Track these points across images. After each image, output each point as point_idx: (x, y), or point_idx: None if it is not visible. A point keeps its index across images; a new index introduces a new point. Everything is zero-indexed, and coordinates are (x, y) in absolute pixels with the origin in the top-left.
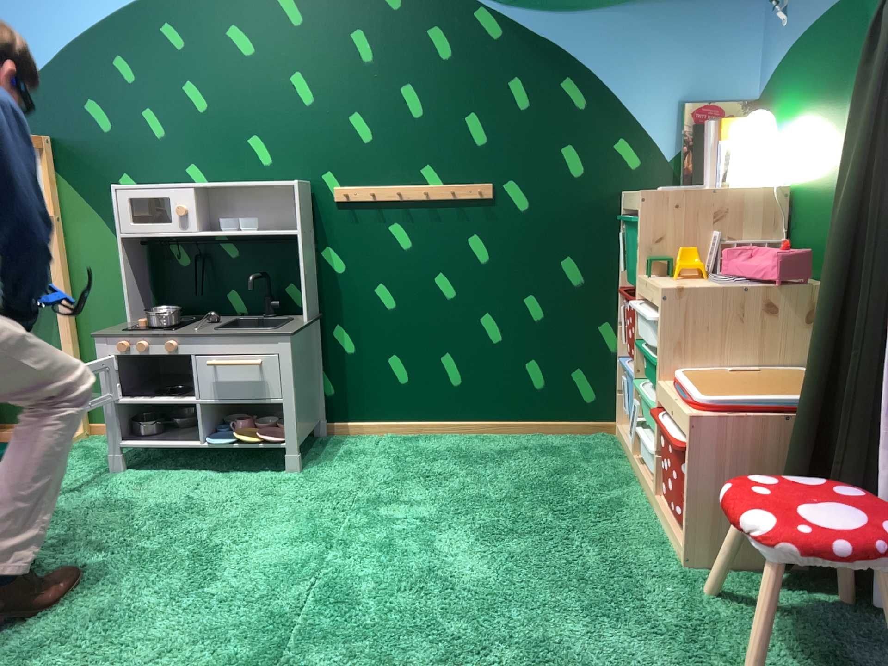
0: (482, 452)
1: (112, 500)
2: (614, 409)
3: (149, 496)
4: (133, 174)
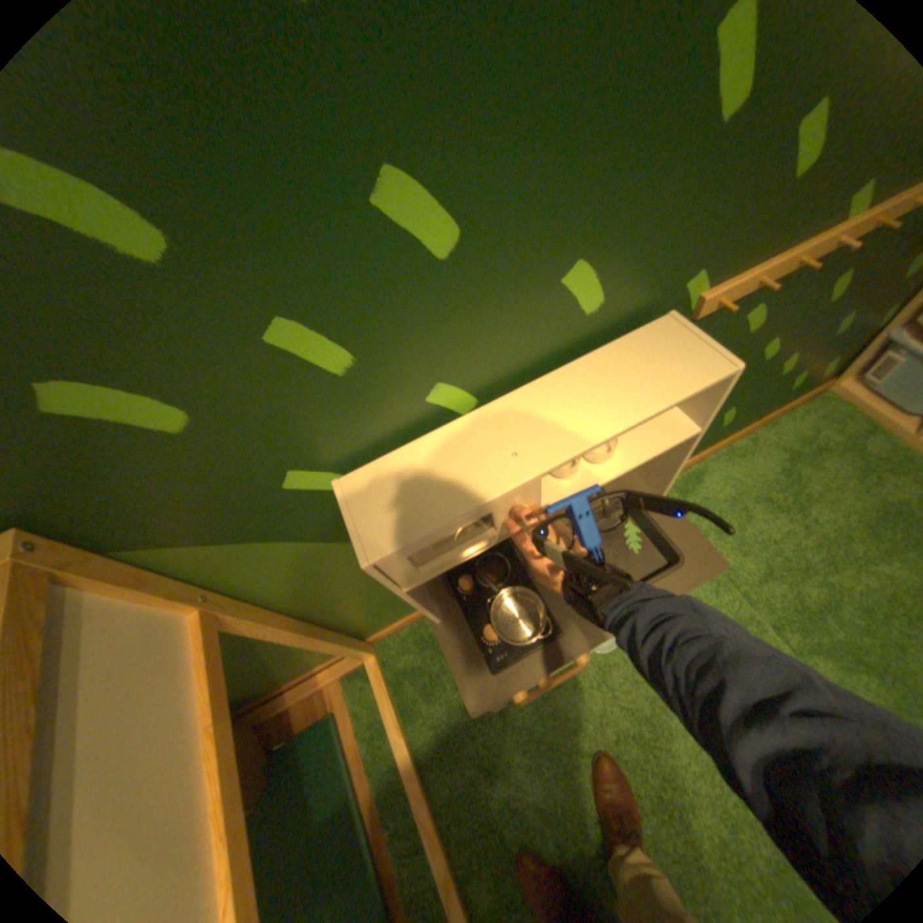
0: (766, 479)
1: (562, 759)
2: (842, 373)
3: (586, 728)
4: (312, 461)
